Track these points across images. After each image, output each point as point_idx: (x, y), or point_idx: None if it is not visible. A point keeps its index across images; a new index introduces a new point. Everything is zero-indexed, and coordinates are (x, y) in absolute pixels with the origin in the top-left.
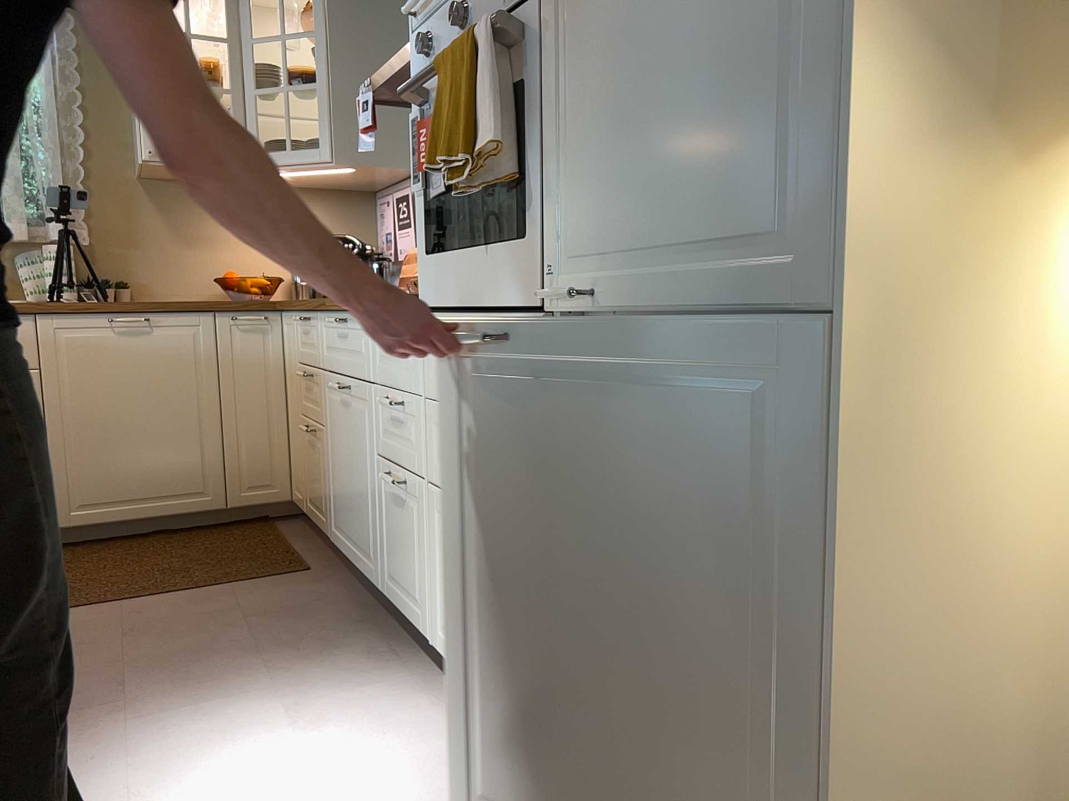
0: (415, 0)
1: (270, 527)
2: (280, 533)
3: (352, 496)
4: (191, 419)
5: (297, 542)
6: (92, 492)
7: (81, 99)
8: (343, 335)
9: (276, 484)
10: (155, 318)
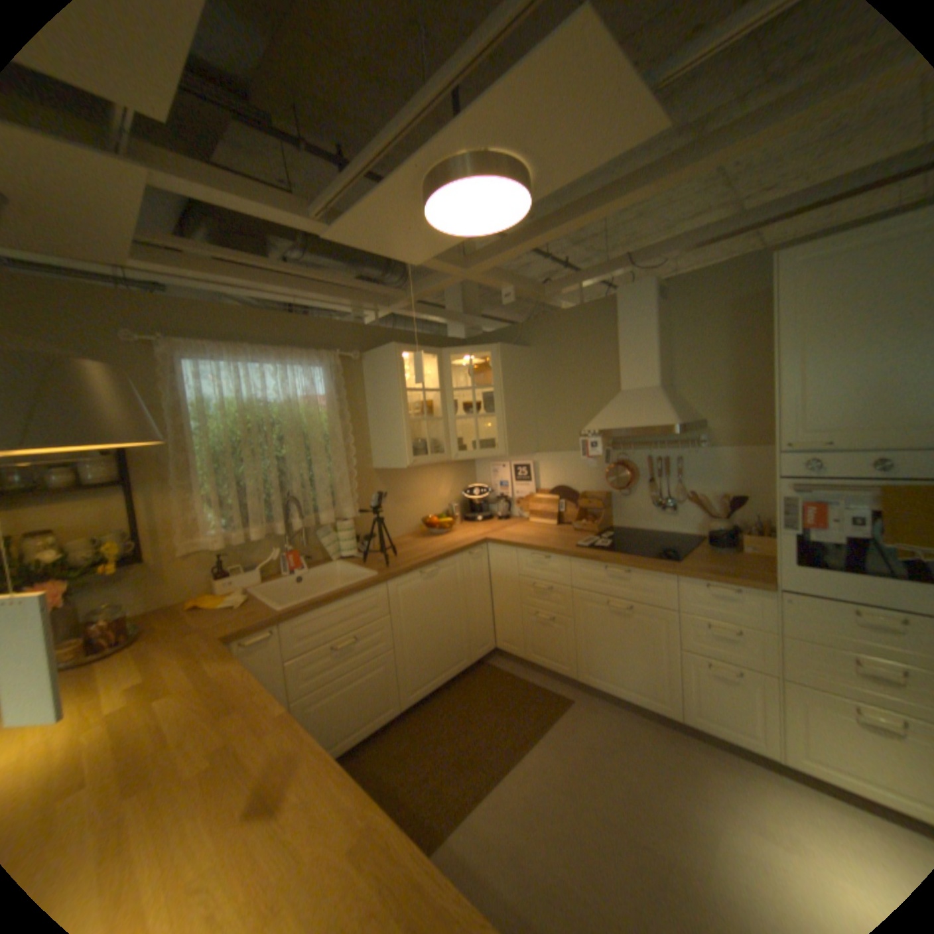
0: (812, 445)
1: (493, 669)
2: (506, 672)
3: (629, 665)
4: (455, 619)
5: (526, 678)
6: (416, 683)
7: (349, 429)
8: (617, 577)
9: (489, 642)
10: (438, 565)
